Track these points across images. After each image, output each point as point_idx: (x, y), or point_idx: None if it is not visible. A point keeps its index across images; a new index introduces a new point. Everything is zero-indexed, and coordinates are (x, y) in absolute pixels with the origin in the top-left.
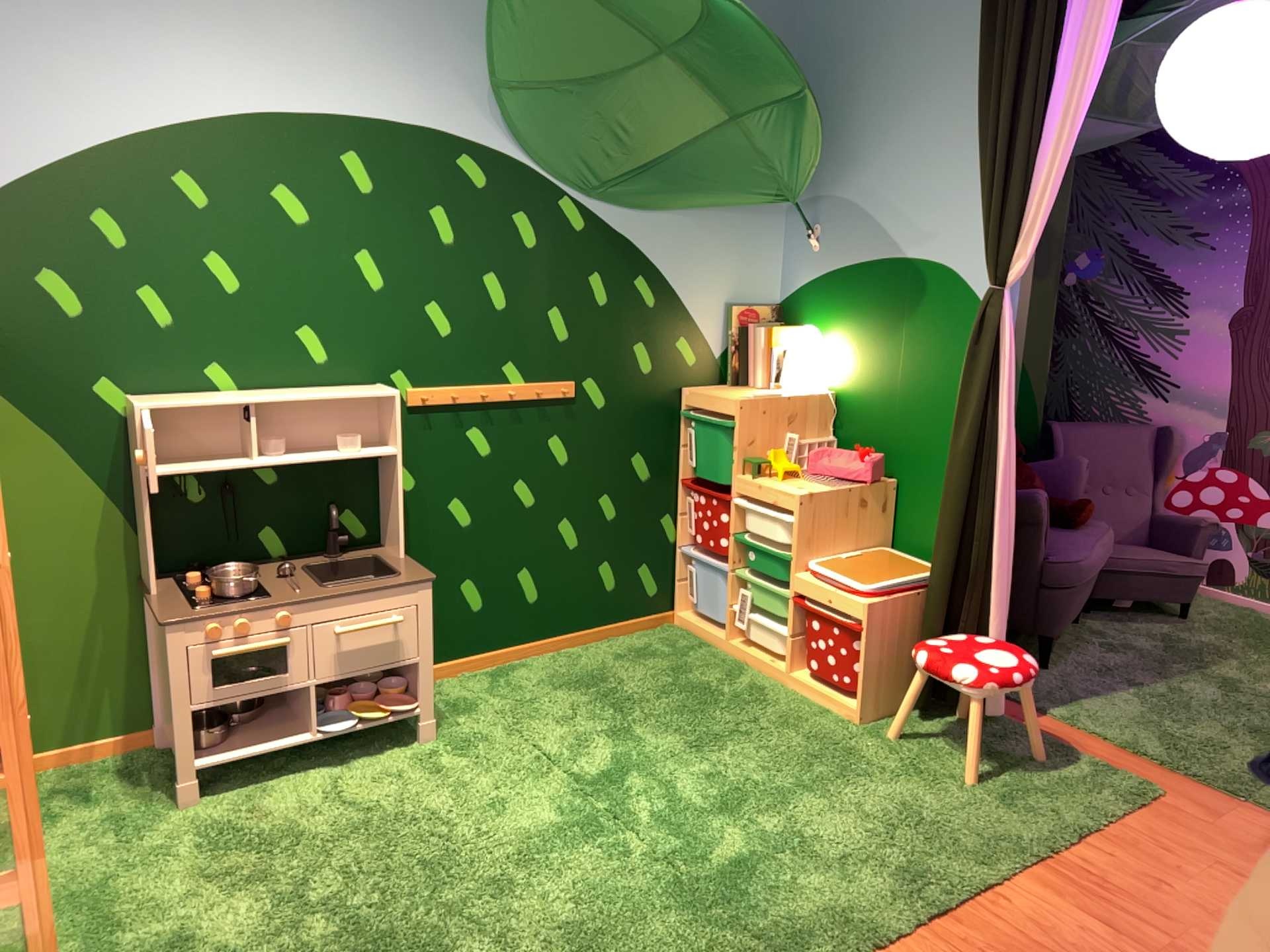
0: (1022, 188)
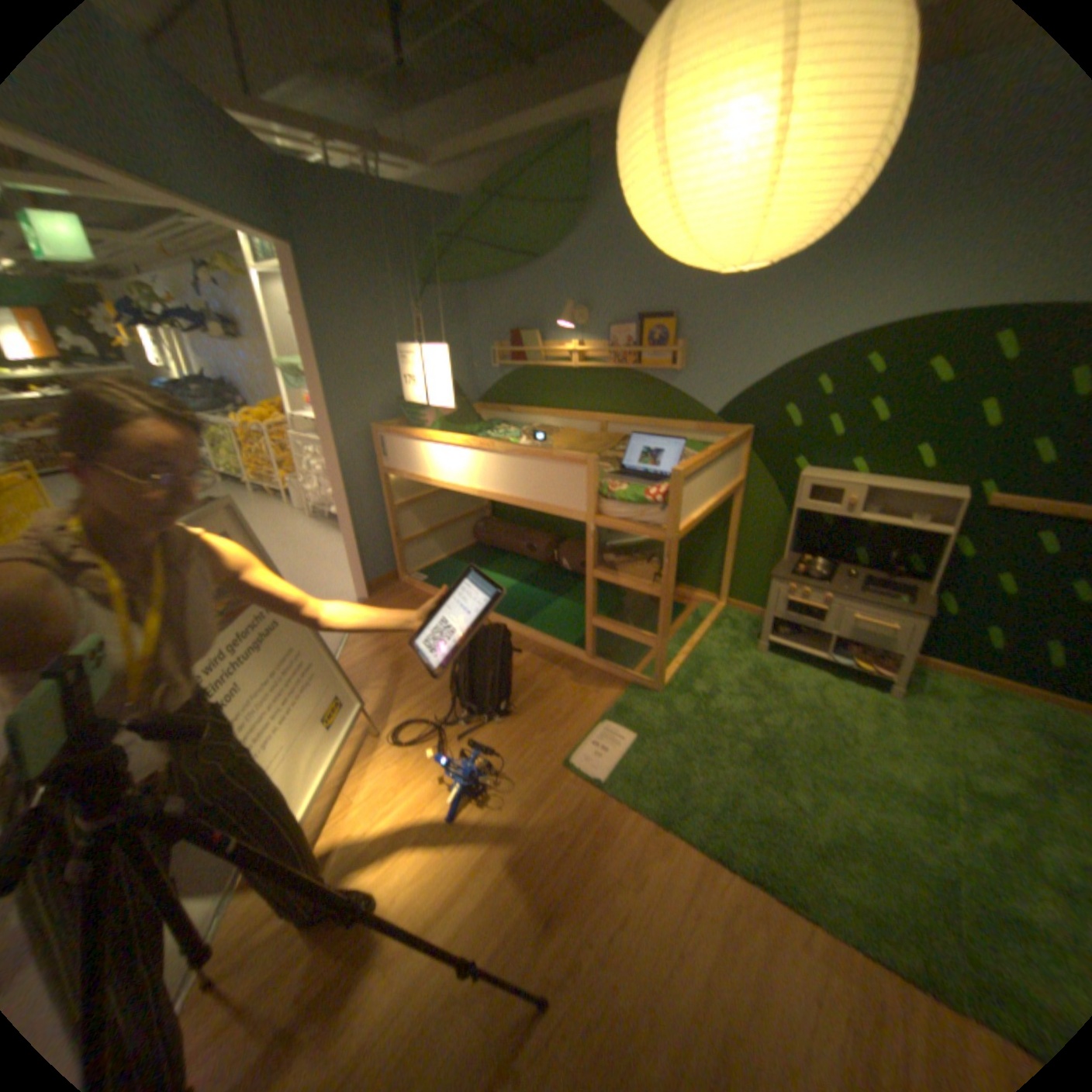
0: None
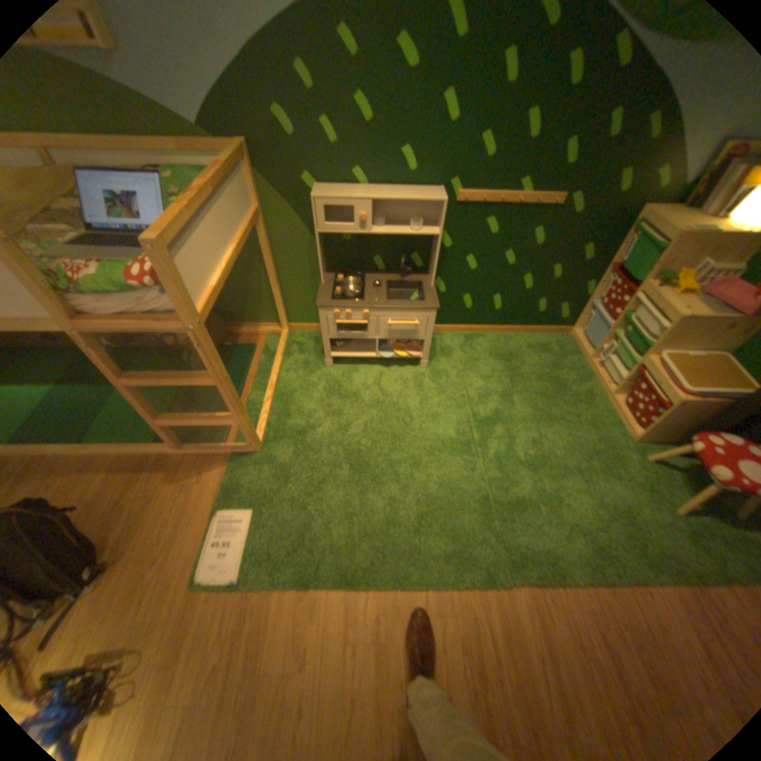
0: None
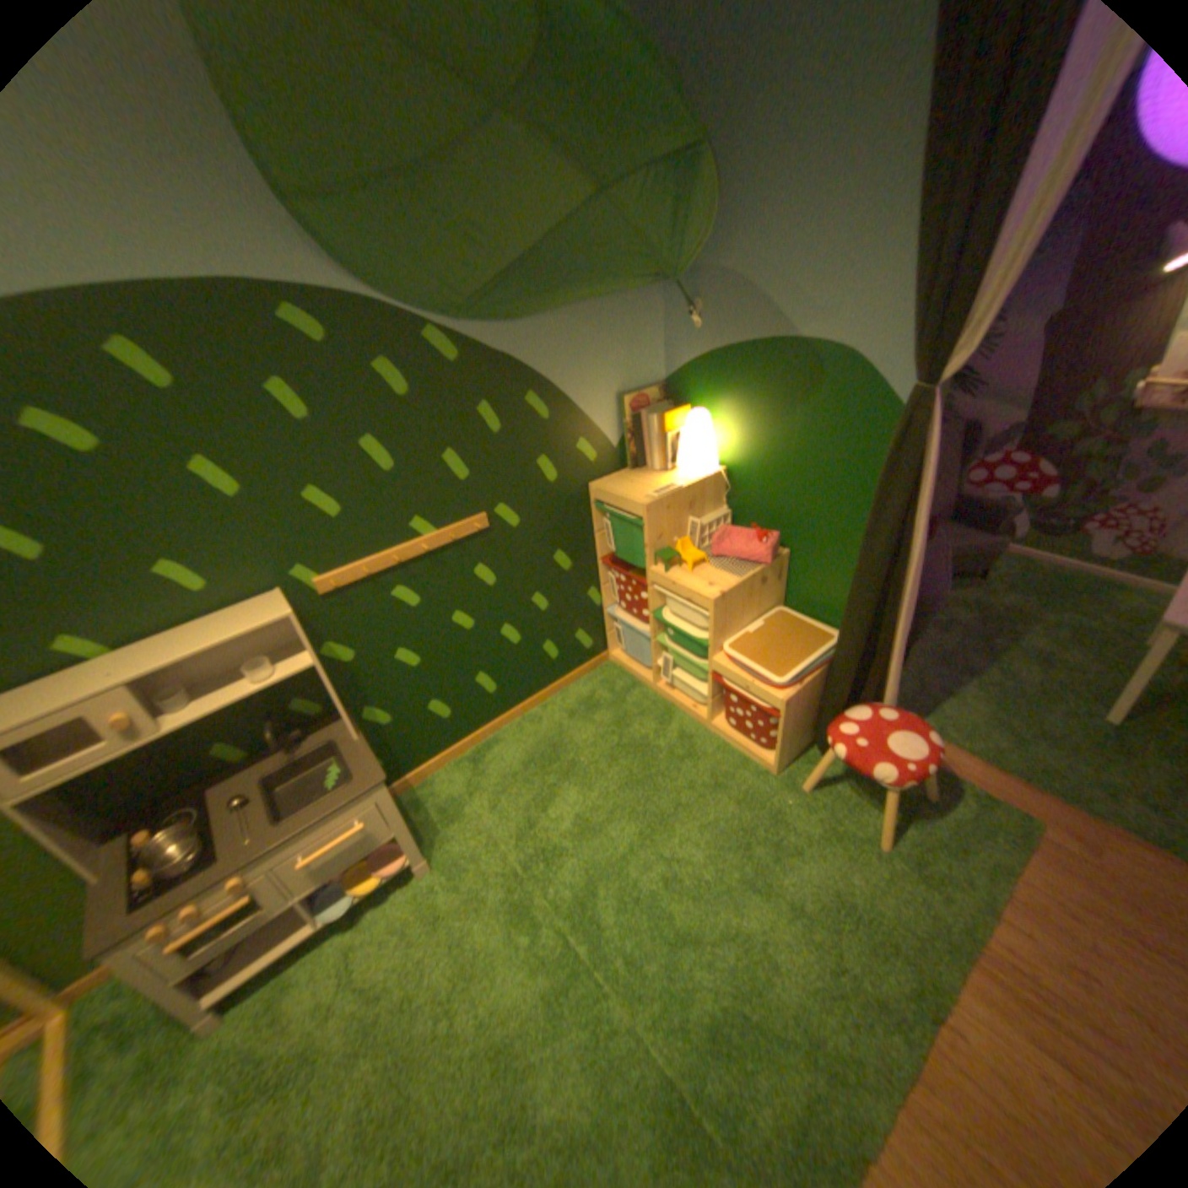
0: (983, 258)
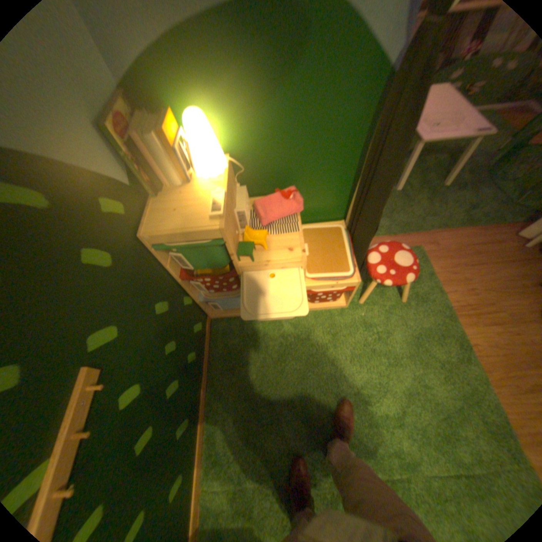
0: None
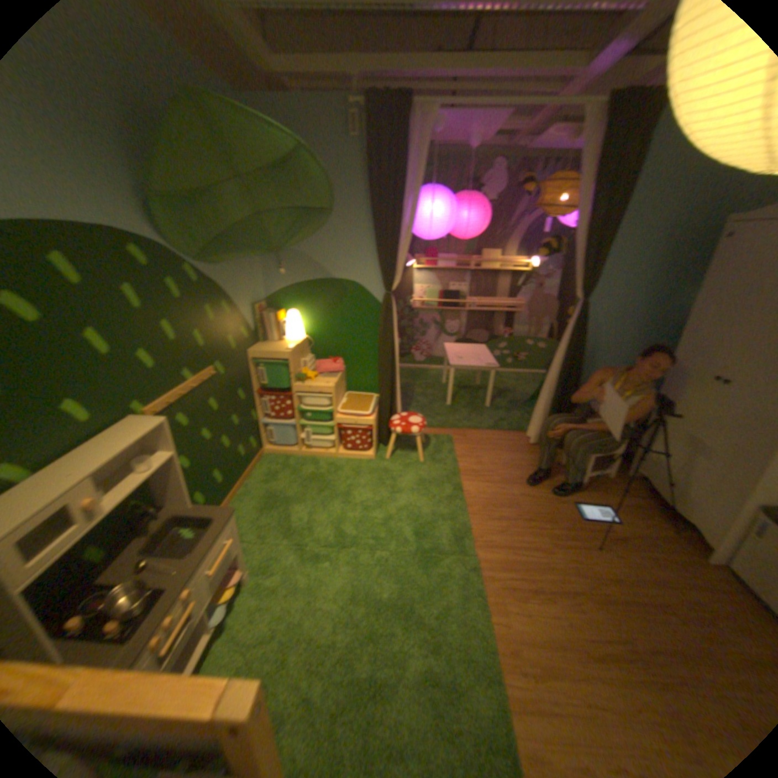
0: (395, 256)
